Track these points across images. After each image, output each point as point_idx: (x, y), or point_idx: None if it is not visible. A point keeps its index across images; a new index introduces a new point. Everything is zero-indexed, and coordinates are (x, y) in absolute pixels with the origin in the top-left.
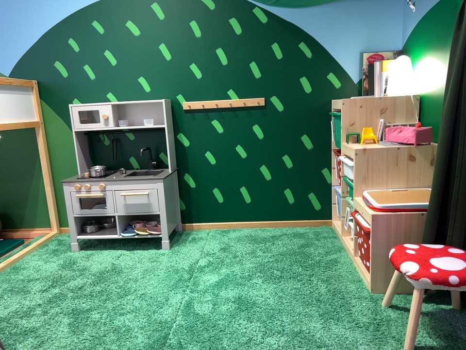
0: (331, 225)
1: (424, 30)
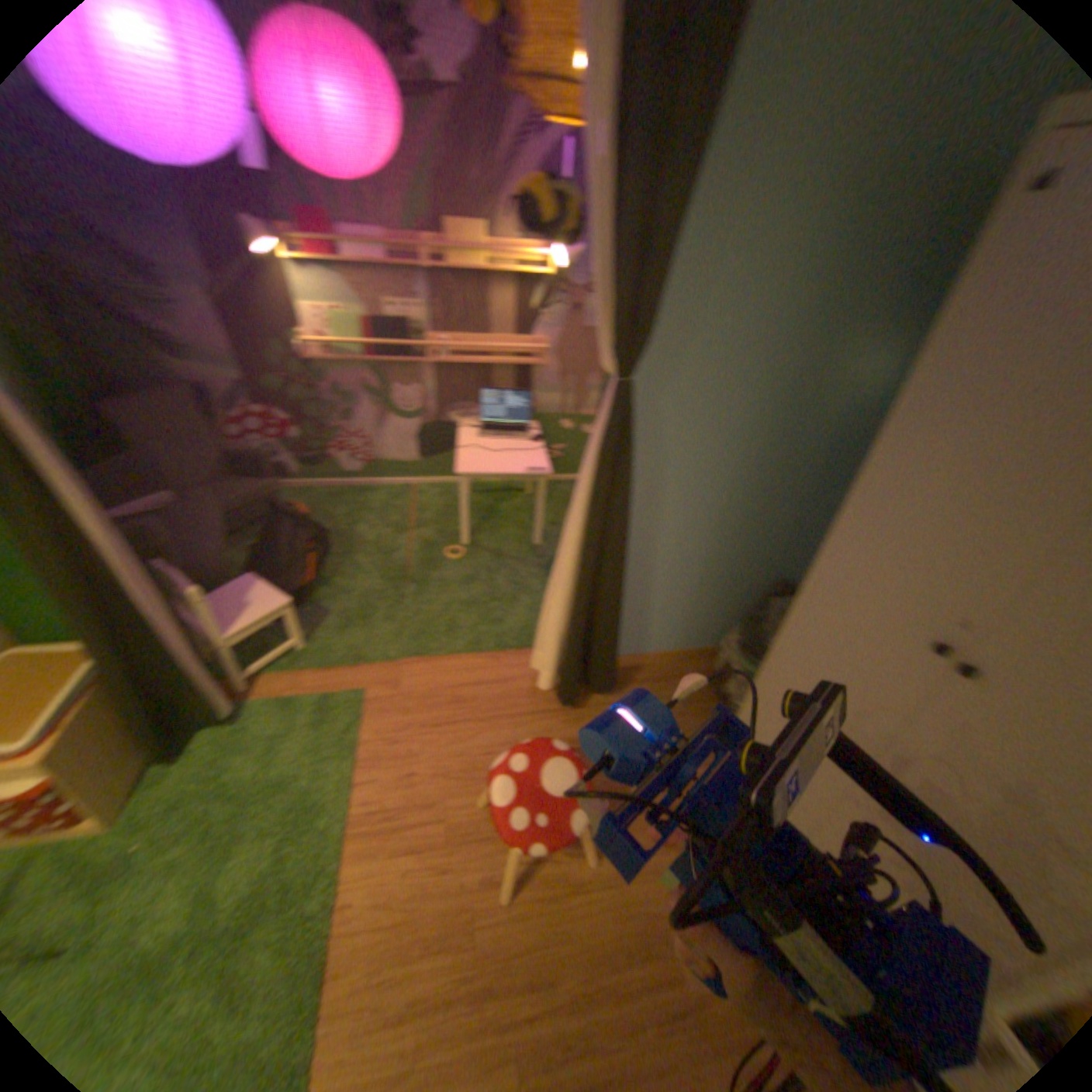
0: None
1: None
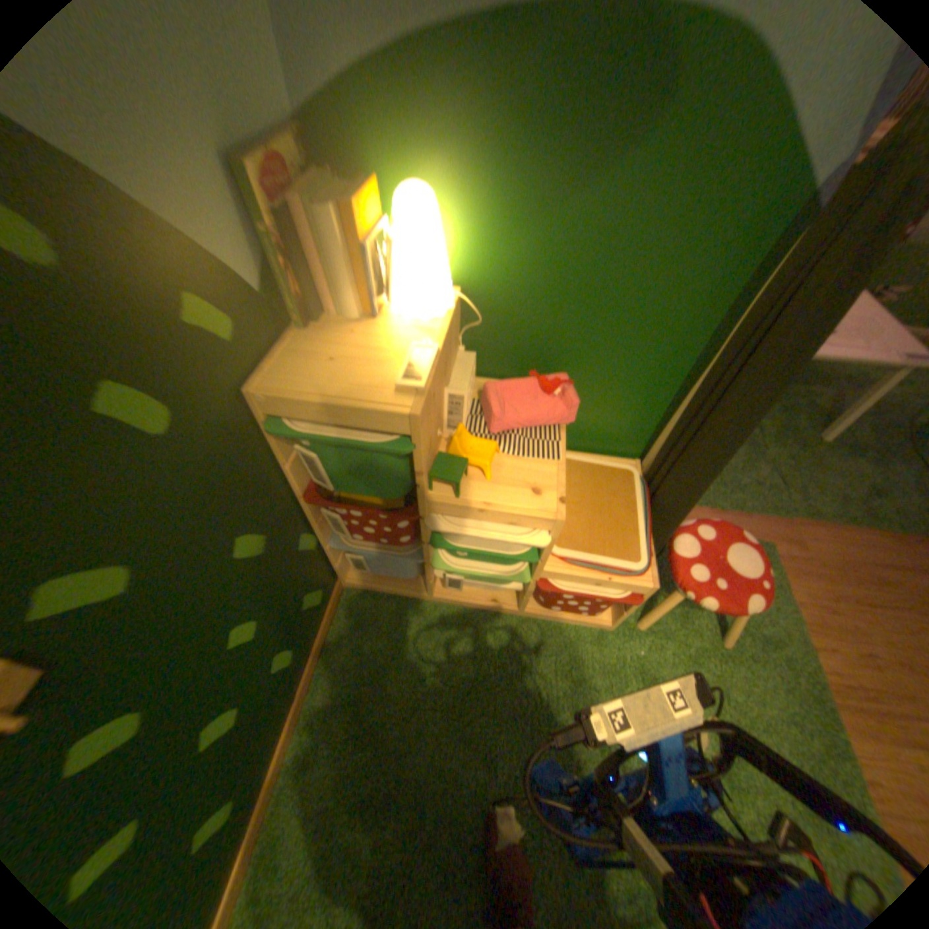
0: (344, 584)
1: (471, 87)
